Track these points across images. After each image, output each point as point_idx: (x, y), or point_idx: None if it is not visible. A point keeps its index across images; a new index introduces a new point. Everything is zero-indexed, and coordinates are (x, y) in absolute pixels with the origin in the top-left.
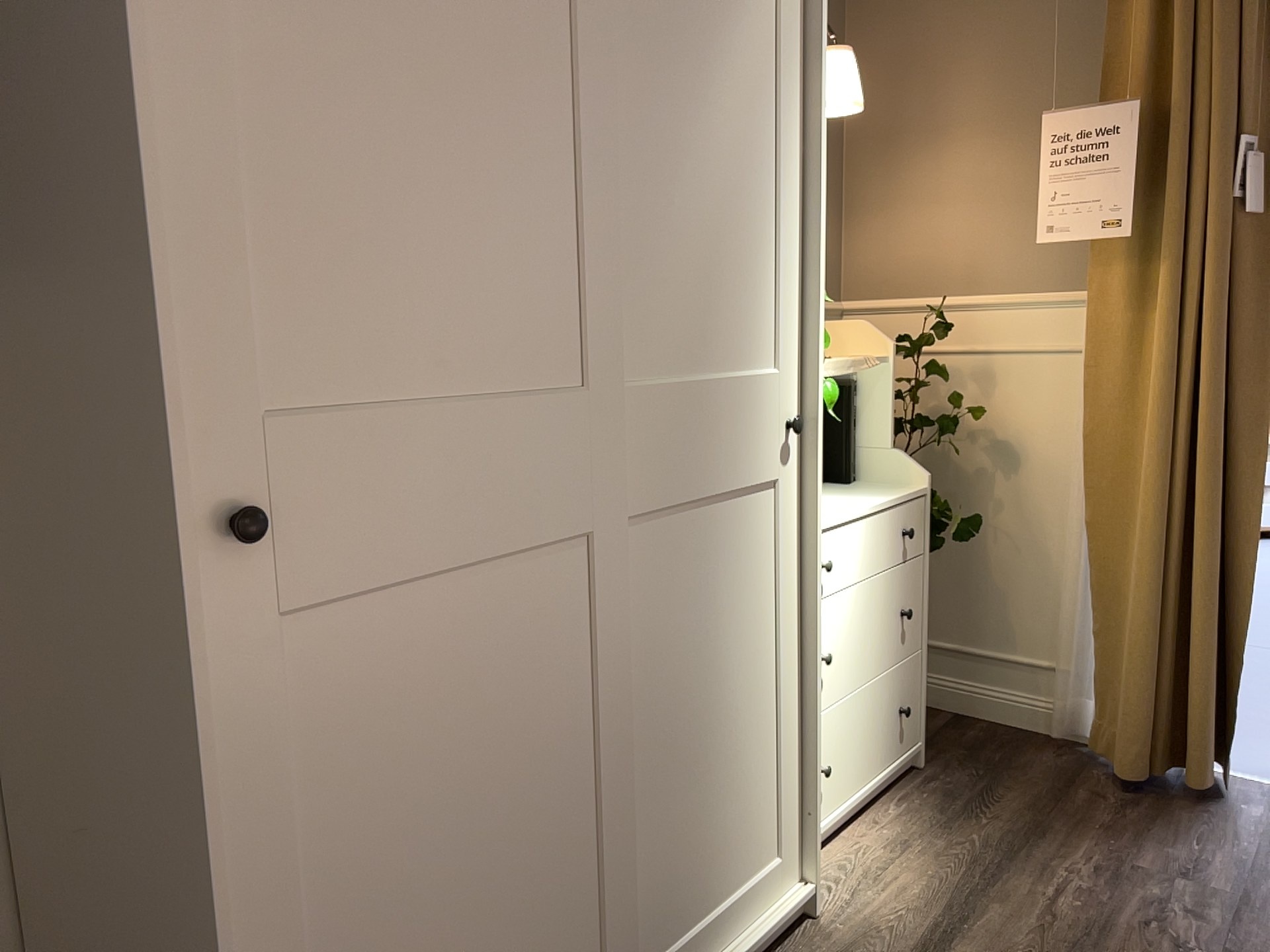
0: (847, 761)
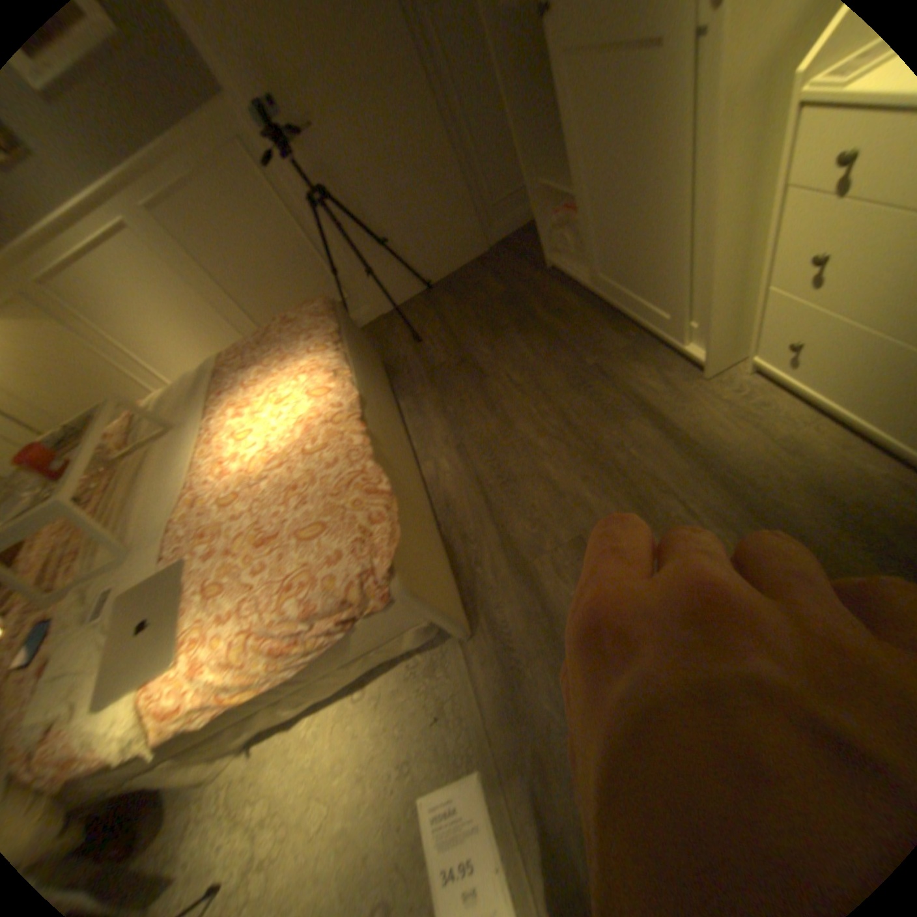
0: (843, 375)
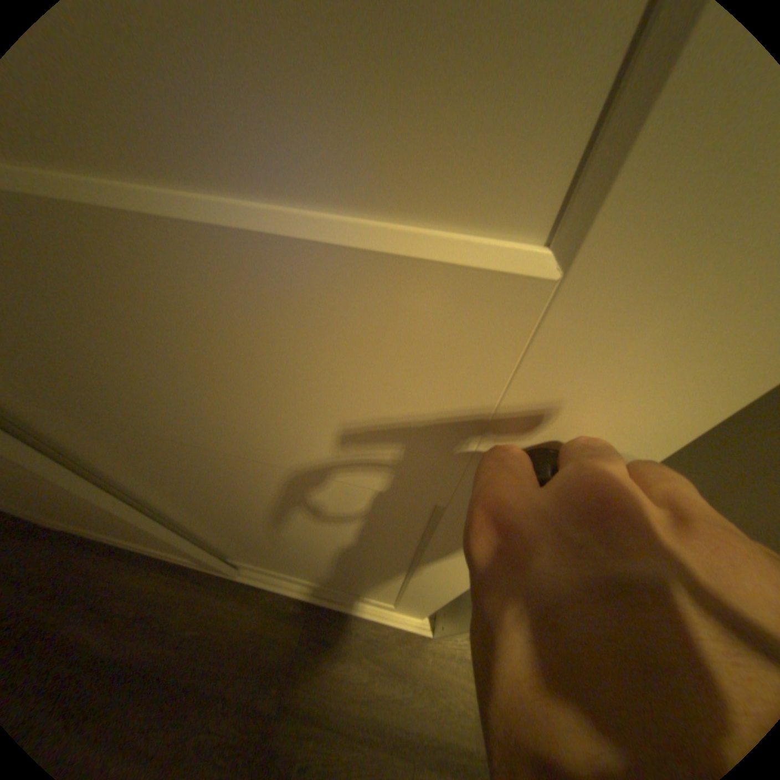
0: None
